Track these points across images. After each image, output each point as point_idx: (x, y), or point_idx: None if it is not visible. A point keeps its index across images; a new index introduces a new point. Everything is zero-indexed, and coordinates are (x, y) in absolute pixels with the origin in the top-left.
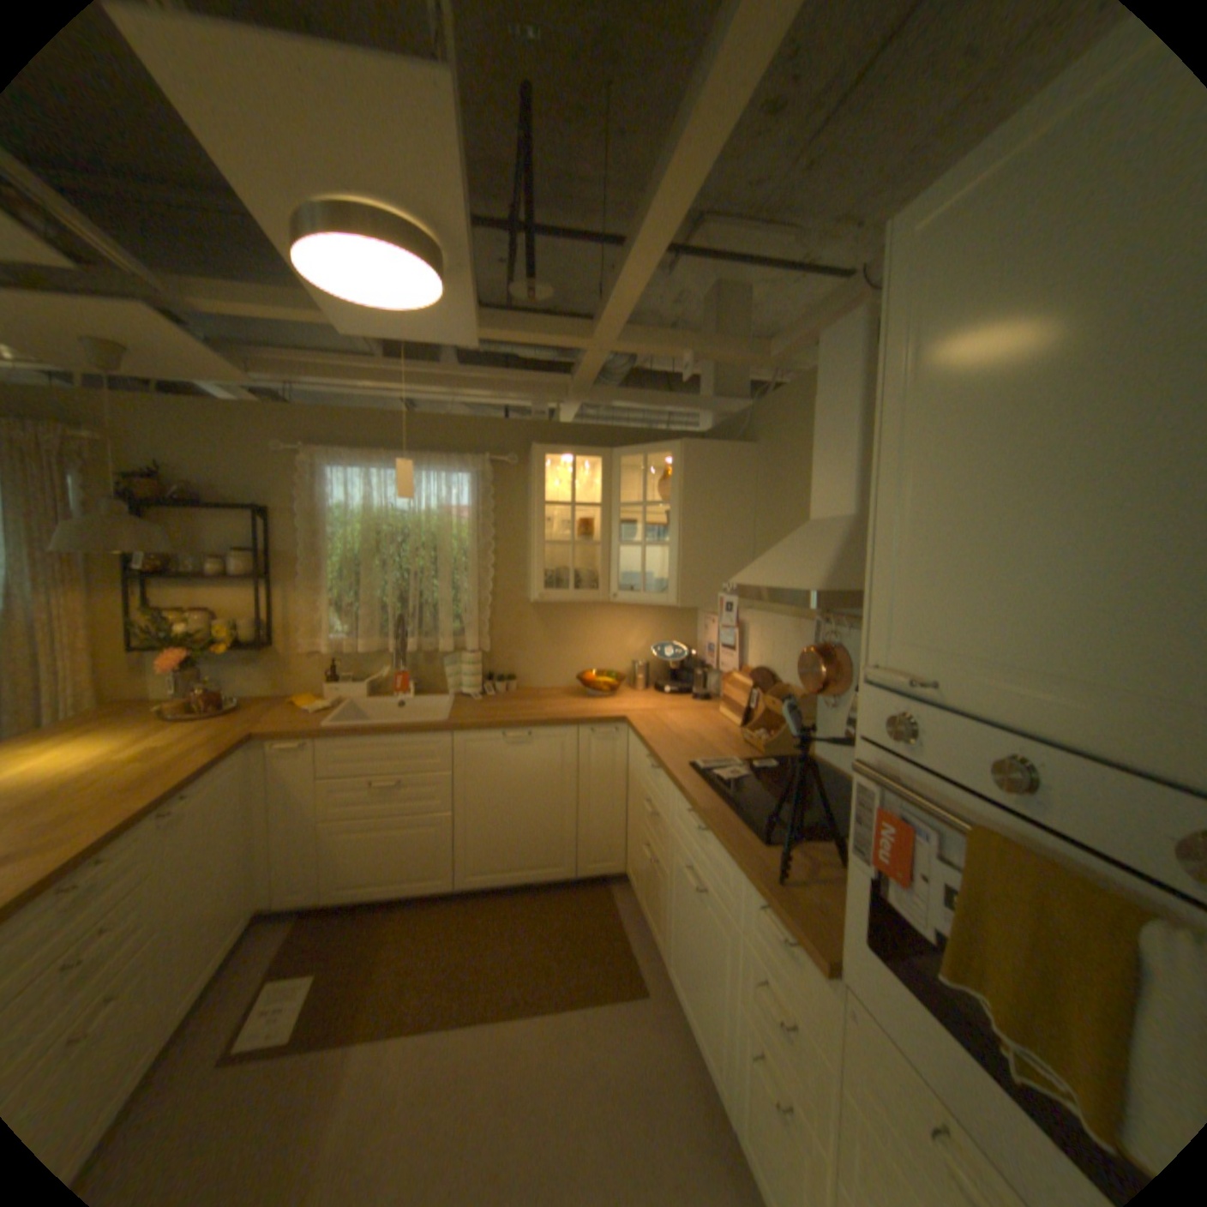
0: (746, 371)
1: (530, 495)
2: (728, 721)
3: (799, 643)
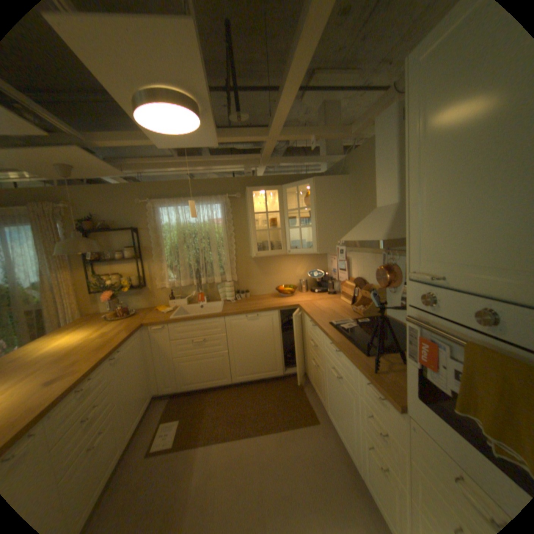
0: (340, 142)
1: (247, 210)
2: (345, 303)
3: (376, 265)
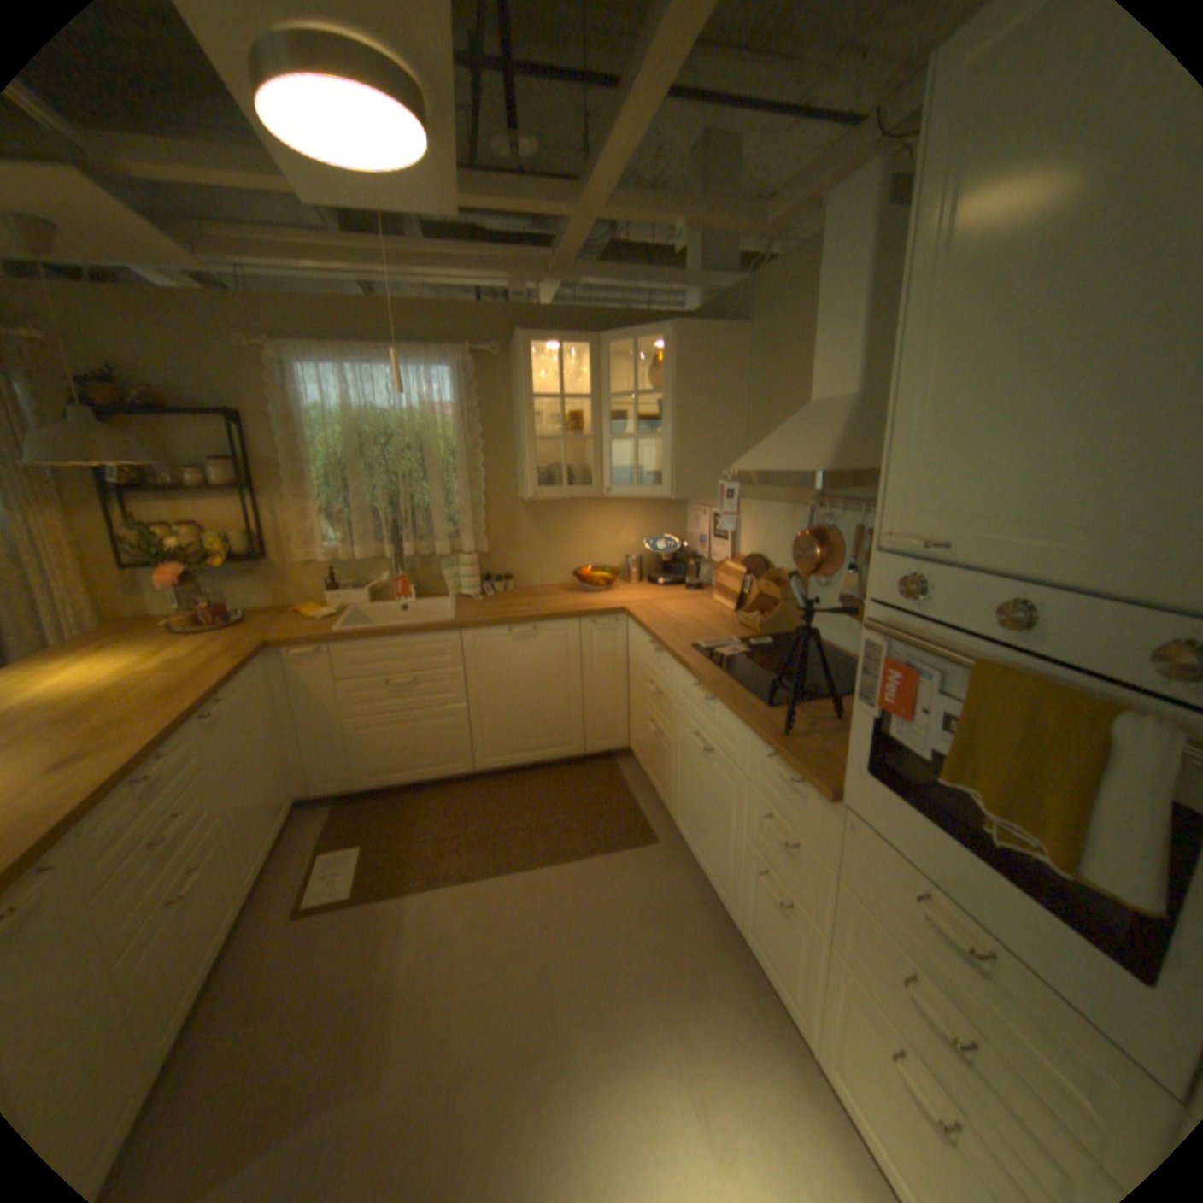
0: (735, 241)
1: (514, 388)
2: (721, 607)
3: (792, 529)
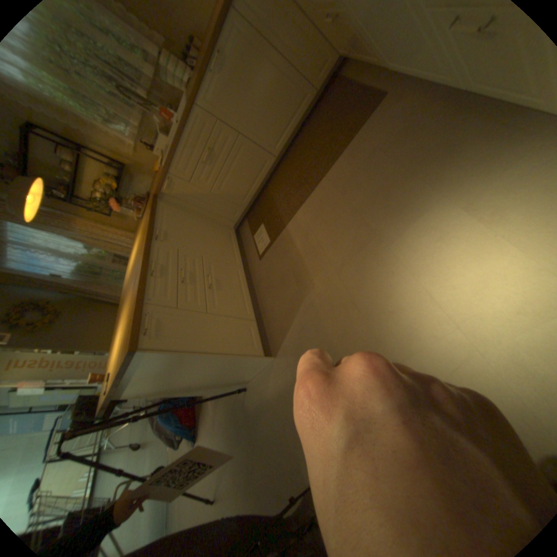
0: None
1: None
2: None
3: None
